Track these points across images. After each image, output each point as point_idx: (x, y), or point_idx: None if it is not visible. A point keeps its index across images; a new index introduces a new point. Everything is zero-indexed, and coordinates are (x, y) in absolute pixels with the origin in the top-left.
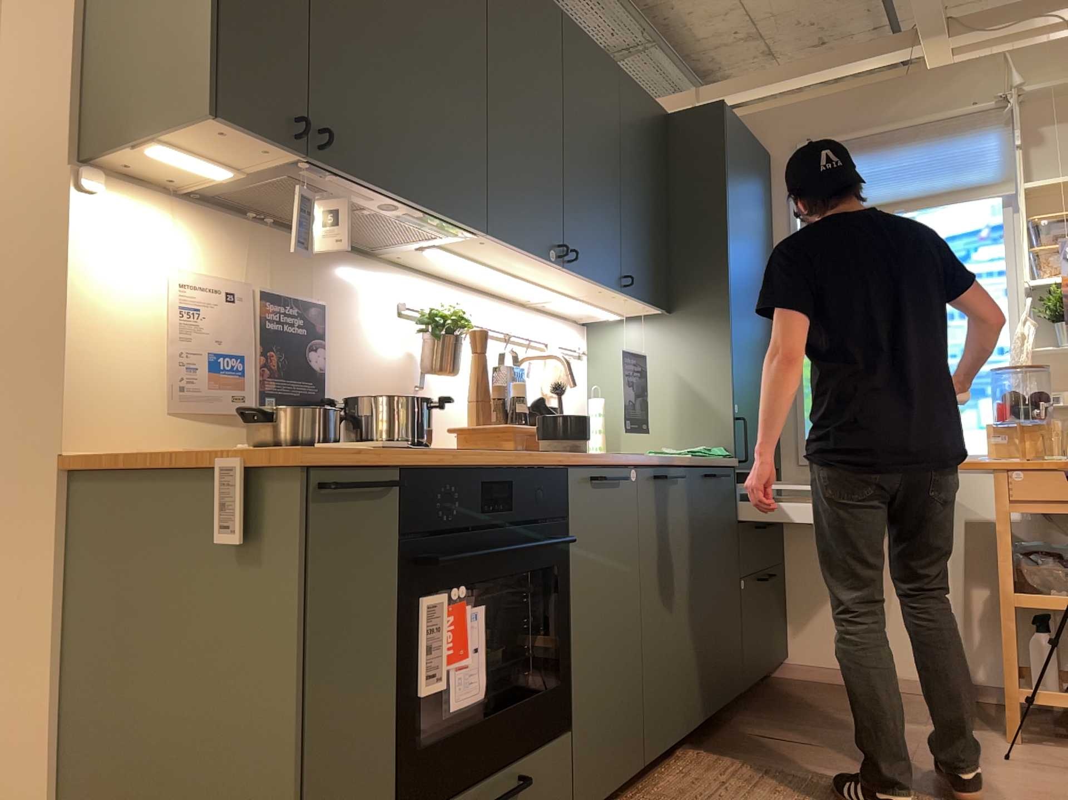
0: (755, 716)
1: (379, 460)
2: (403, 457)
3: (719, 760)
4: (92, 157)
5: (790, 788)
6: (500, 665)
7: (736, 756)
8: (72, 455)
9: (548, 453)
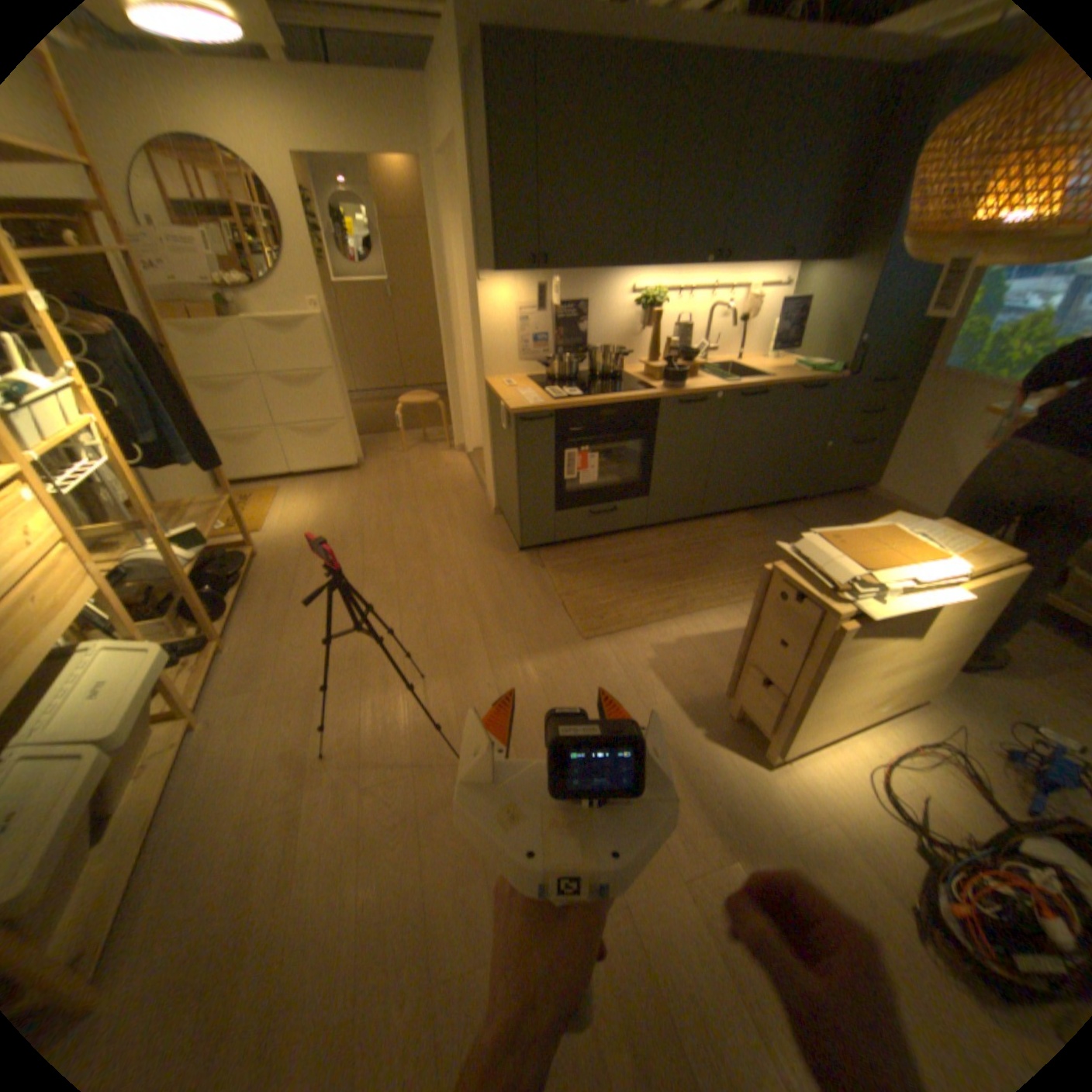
0: (809, 509)
1: (543, 409)
2: (553, 407)
3: (751, 522)
4: (478, 268)
5: (762, 543)
6: (624, 468)
7: (765, 523)
8: (486, 379)
9: (651, 390)
